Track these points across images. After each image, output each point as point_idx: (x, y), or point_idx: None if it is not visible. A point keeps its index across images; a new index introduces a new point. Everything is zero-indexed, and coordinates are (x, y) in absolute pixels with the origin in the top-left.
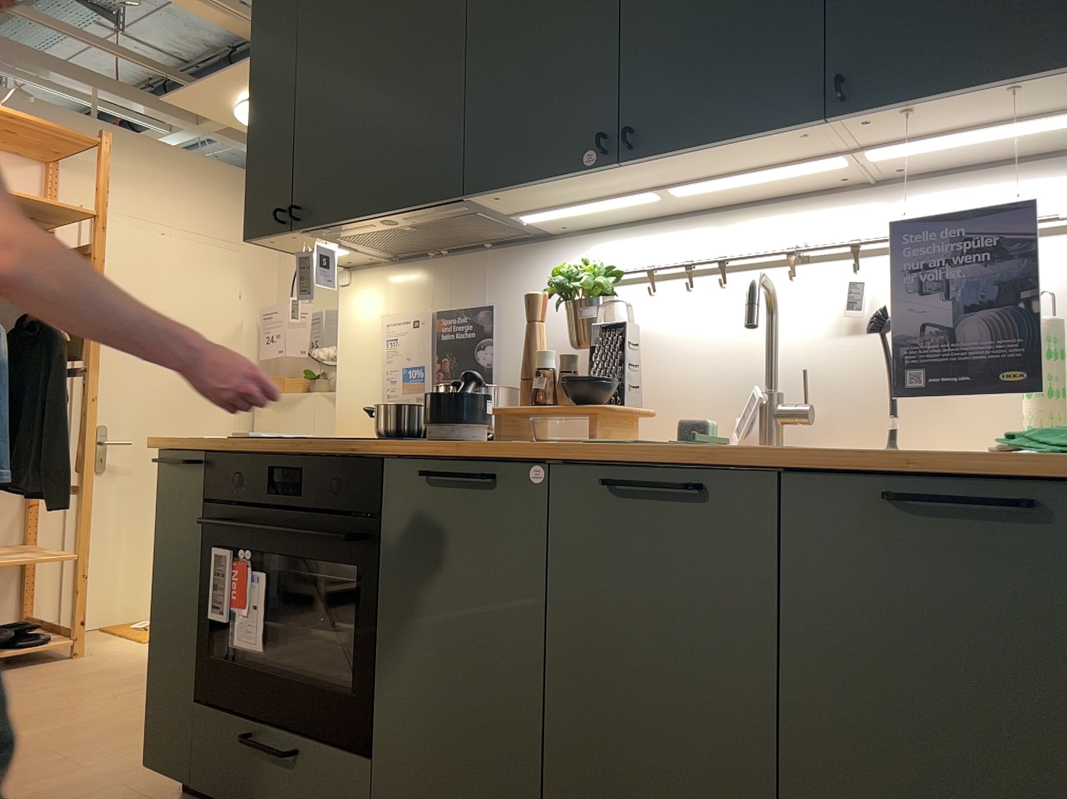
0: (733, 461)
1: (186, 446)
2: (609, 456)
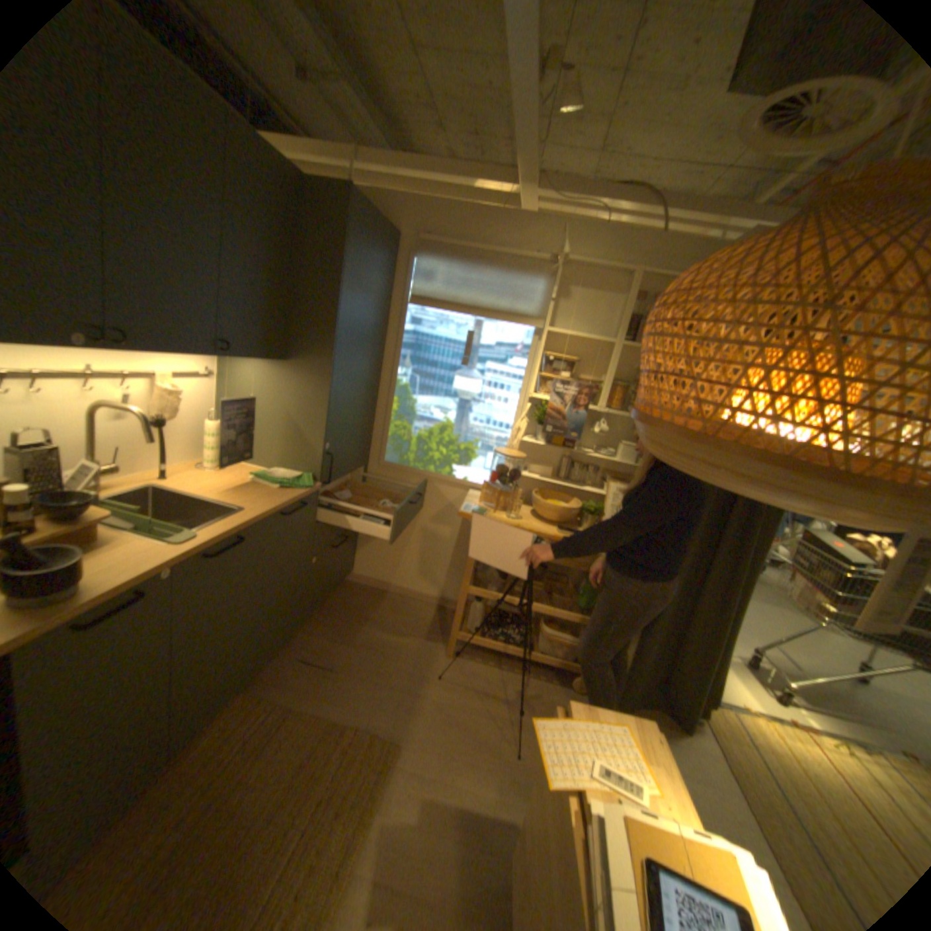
0: (251, 523)
1: None
2: (210, 544)
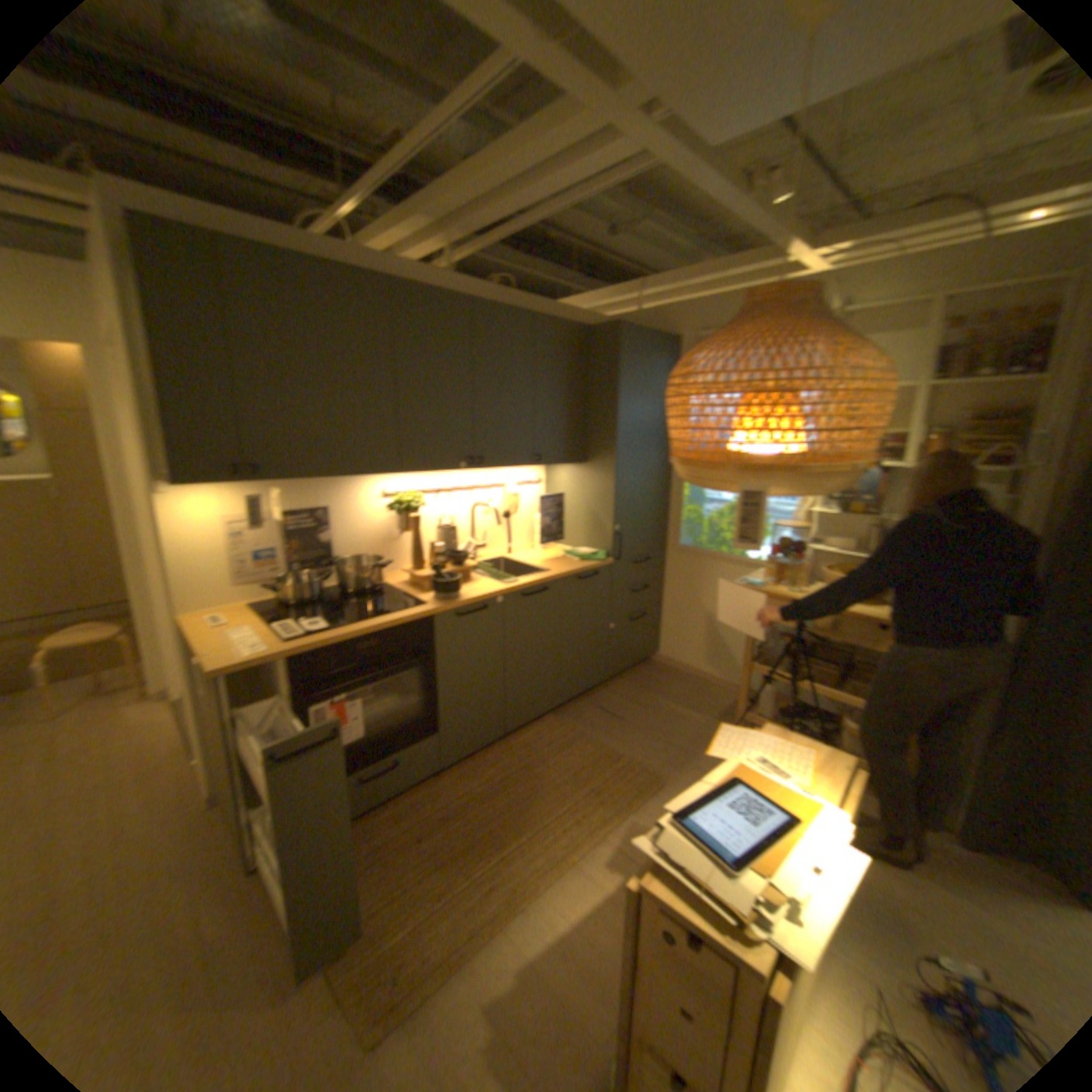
0: (550, 579)
1: (266, 661)
2: (522, 587)
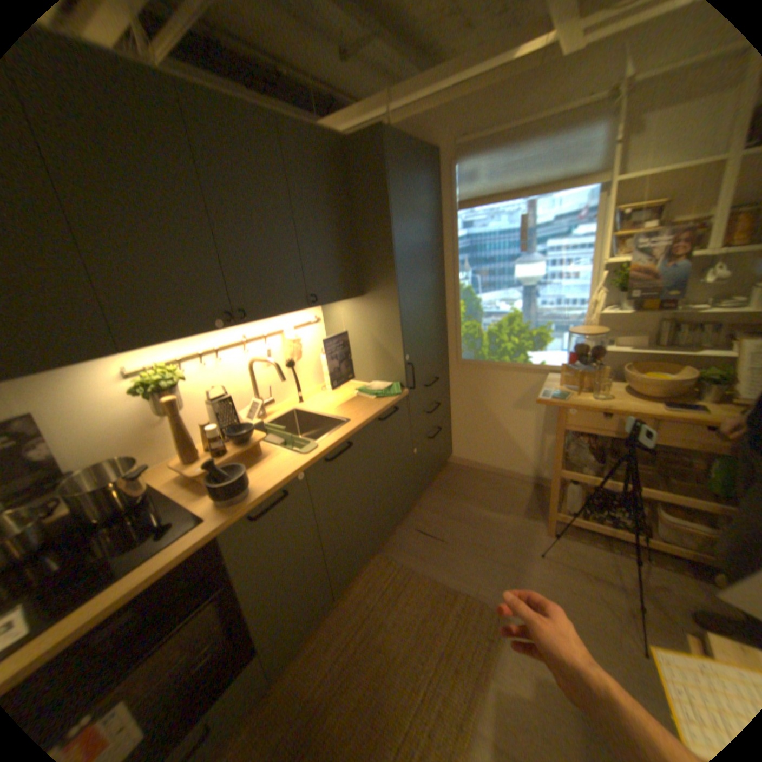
0: (354, 431)
1: None
2: (326, 452)
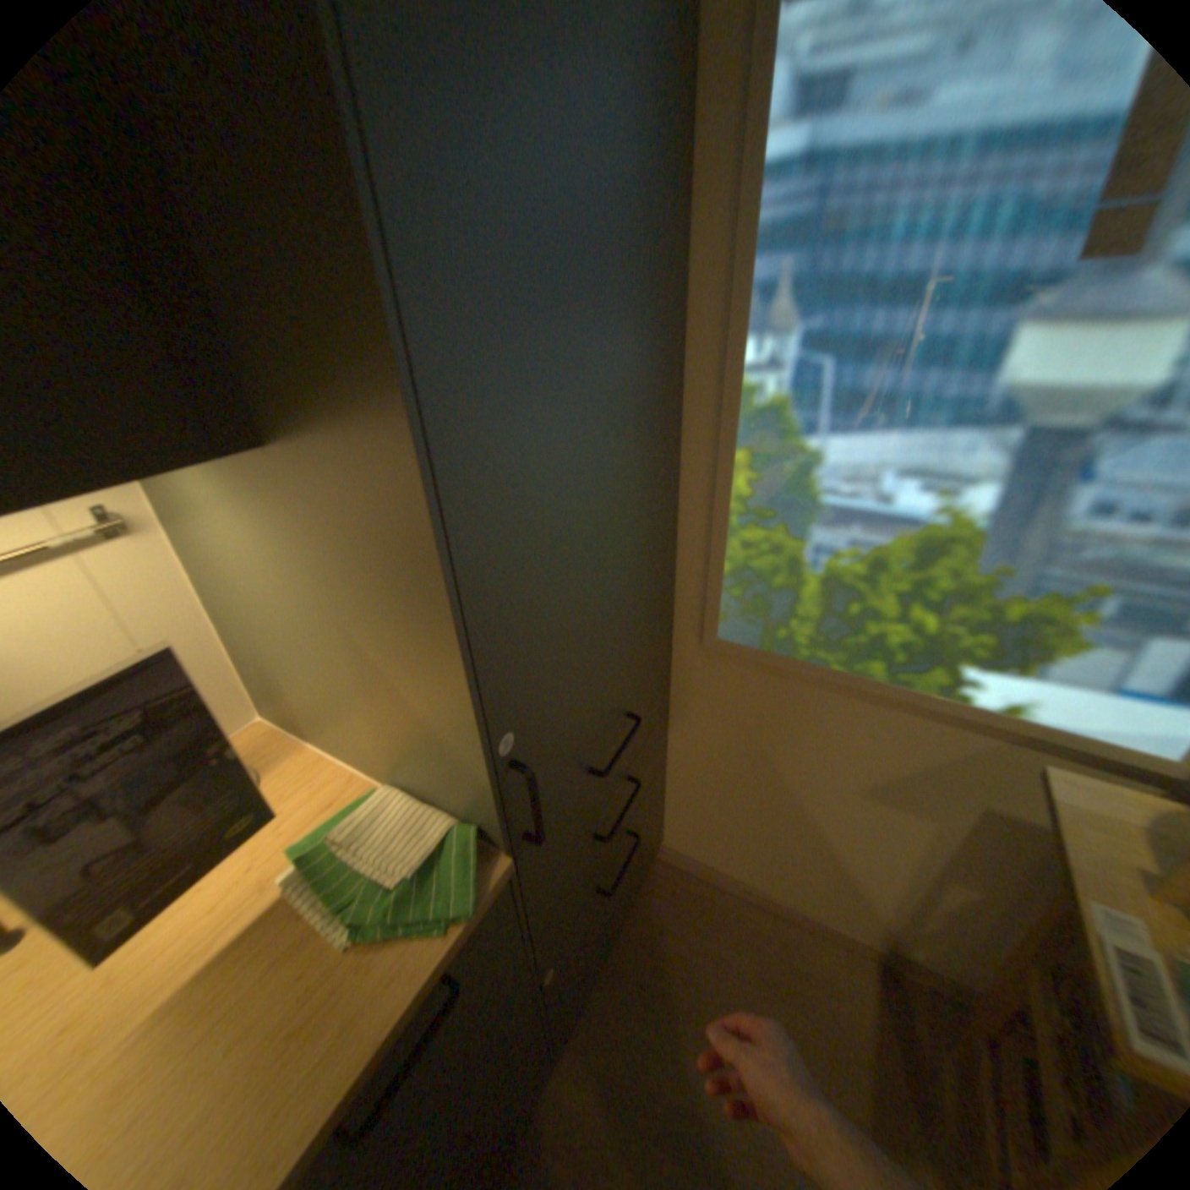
0: None
1: None
2: None
